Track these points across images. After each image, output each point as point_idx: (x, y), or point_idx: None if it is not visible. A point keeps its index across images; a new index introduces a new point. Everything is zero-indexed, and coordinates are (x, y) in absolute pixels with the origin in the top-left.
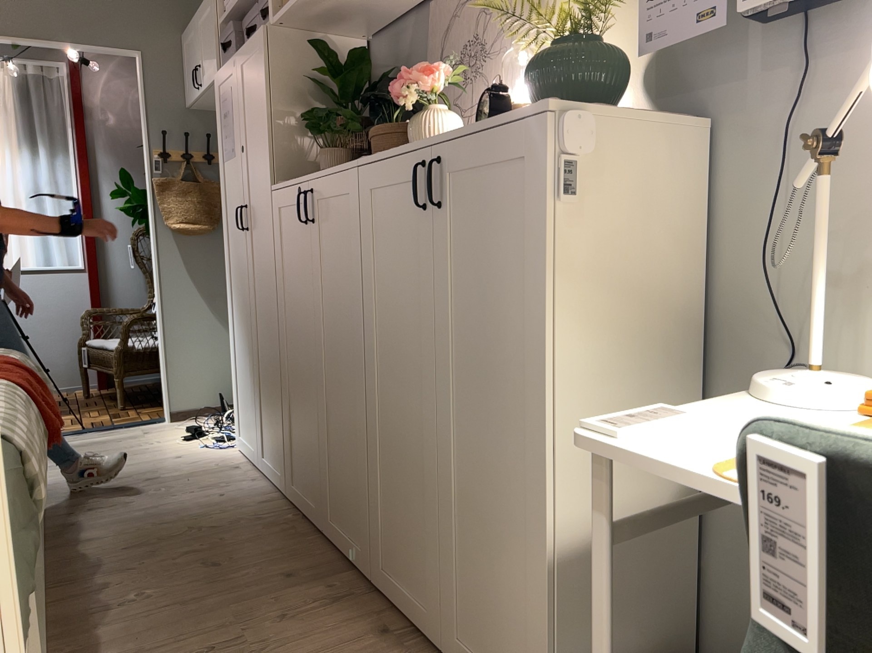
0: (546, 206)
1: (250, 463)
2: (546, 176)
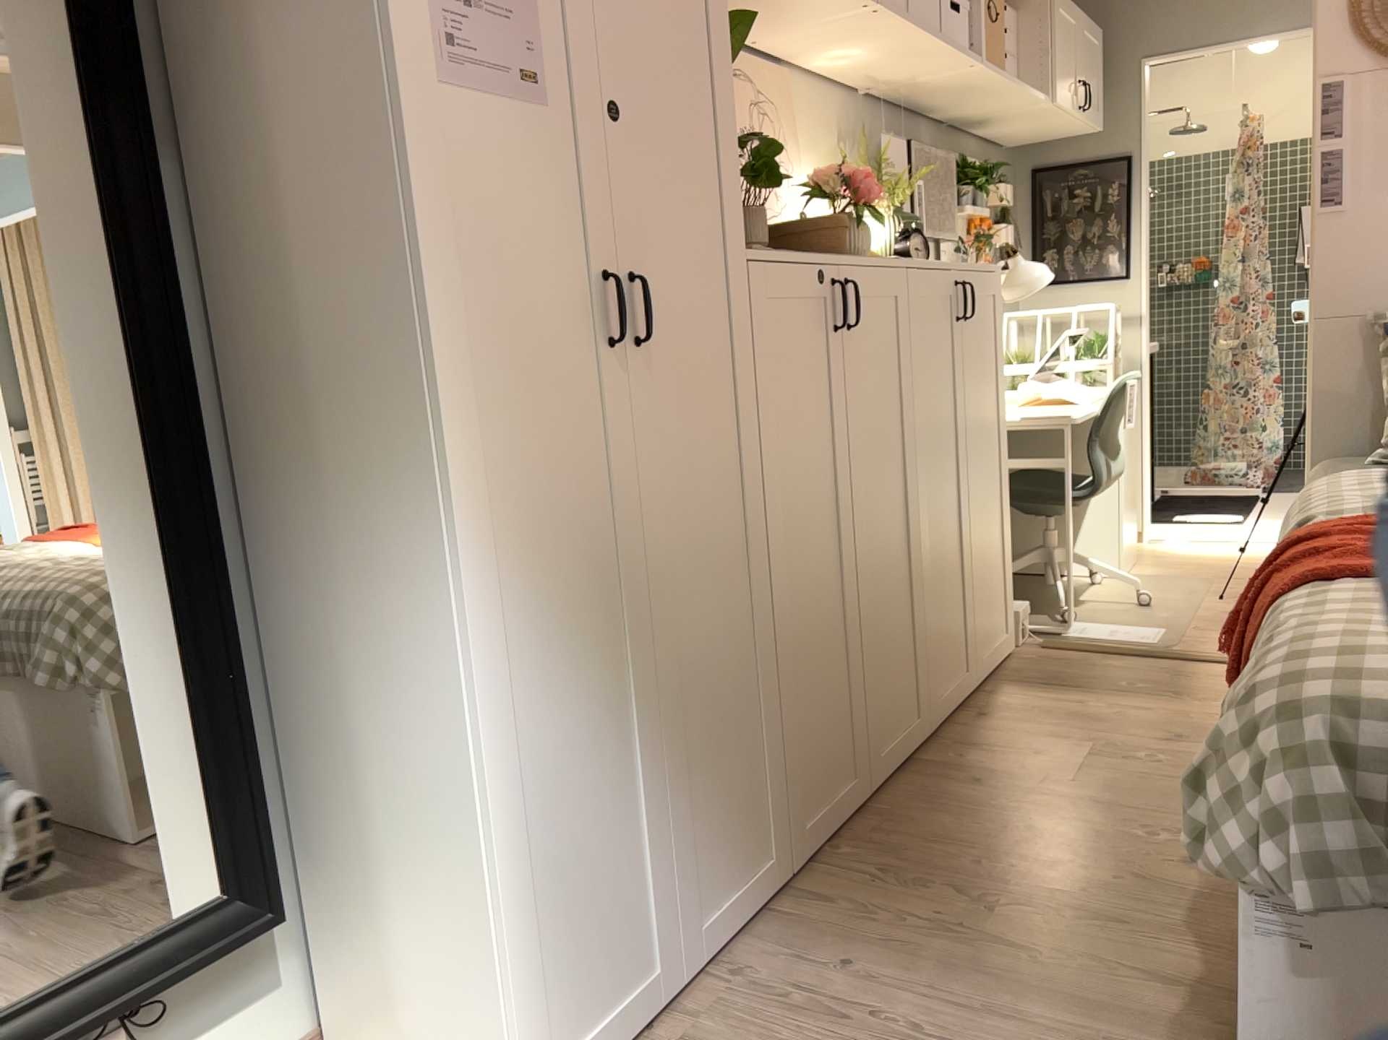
0: (1002, 322)
1: None
2: (1001, 305)
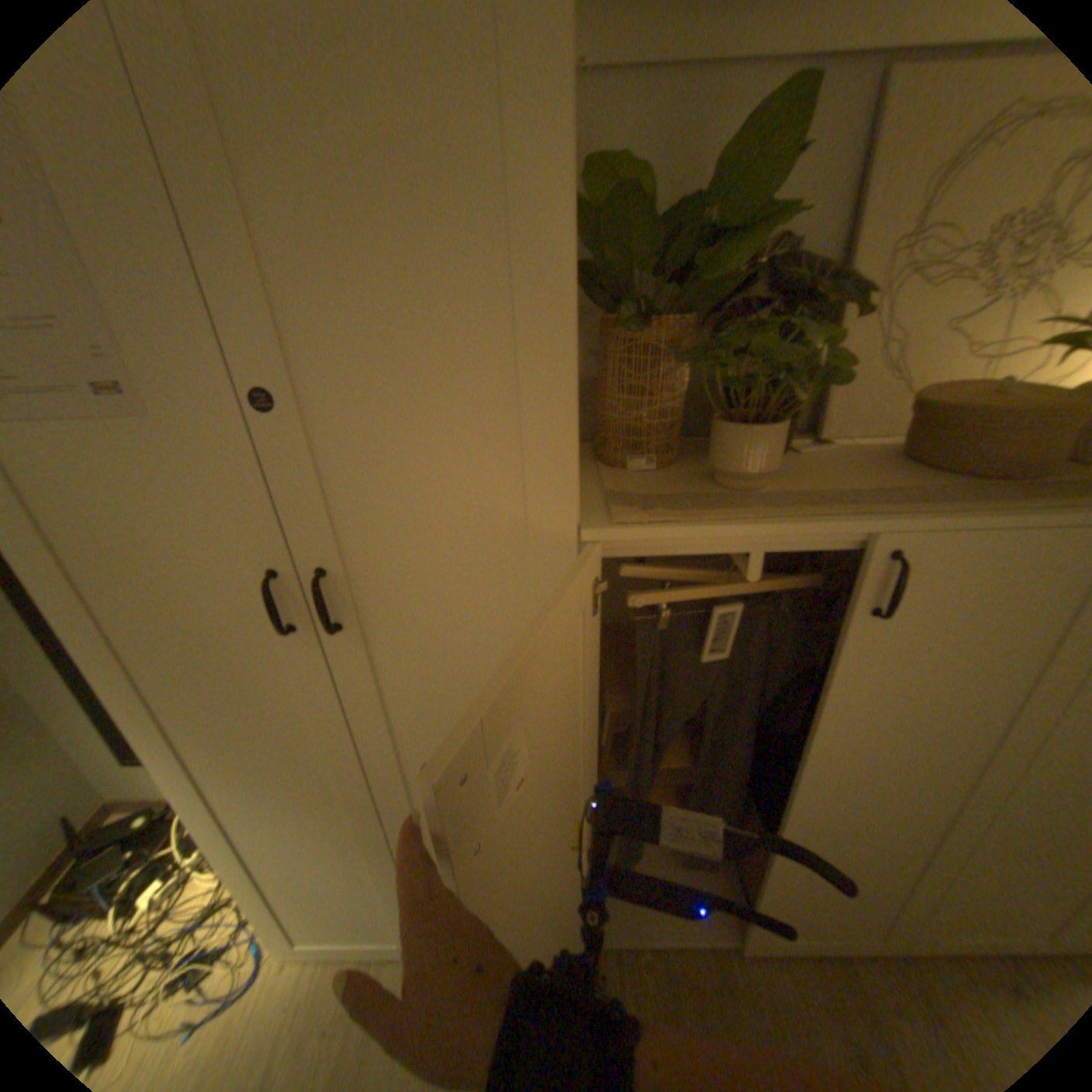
0: None
1: (370, 959)
2: None
